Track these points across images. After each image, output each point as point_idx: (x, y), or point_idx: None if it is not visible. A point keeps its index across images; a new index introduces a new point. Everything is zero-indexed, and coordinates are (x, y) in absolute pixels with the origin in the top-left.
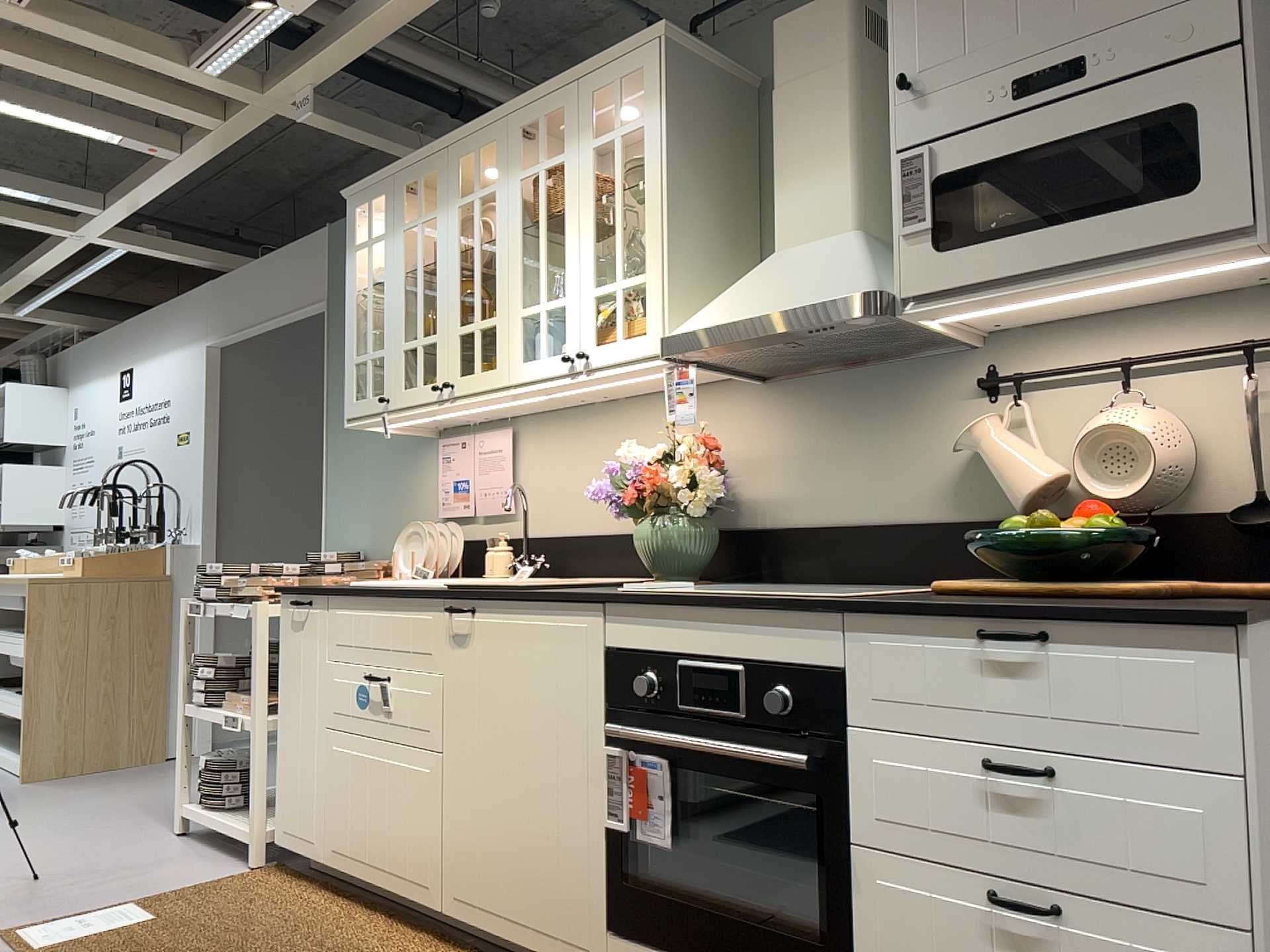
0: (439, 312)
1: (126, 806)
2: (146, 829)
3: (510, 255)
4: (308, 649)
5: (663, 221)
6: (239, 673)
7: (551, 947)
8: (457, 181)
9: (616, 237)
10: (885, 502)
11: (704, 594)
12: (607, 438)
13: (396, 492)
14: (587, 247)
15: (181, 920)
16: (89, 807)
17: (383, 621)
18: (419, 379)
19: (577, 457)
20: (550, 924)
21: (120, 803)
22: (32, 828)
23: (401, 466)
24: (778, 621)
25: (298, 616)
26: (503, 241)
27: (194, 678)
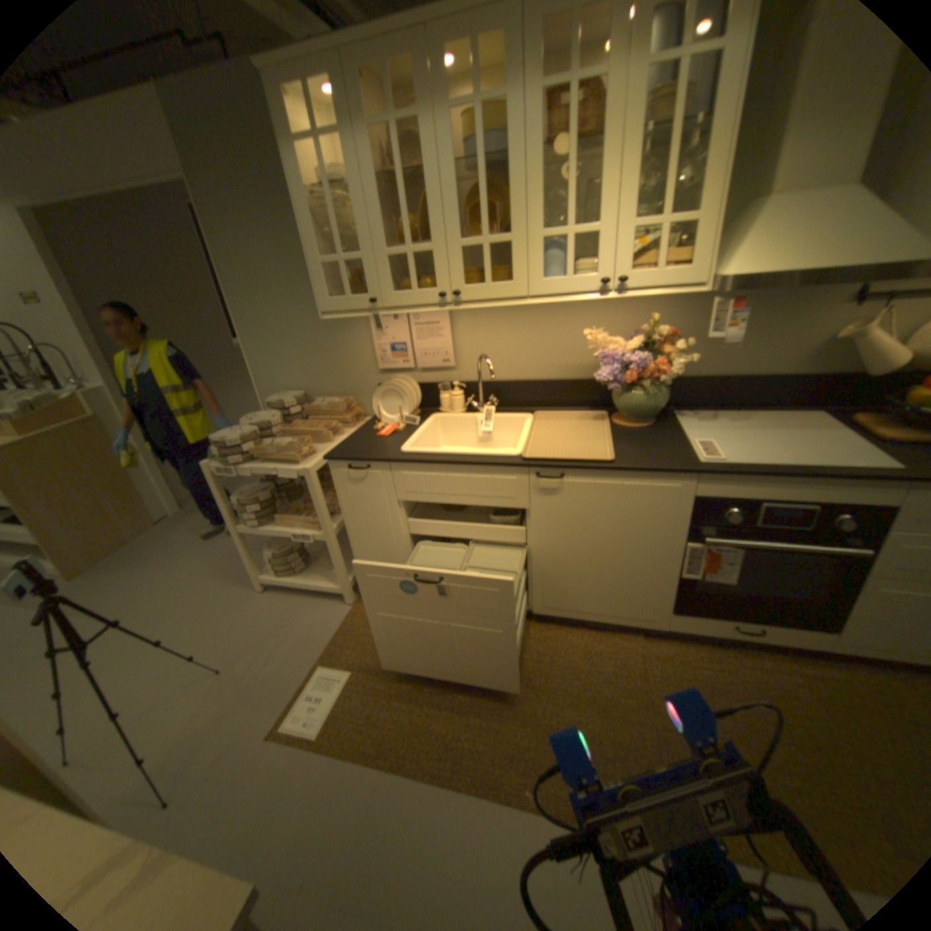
0: (434, 224)
1: (186, 581)
2: (231, 598)
3: (530, 175)
4: (375, 496)
5: (729, 164)
6: (274, 502)
7: (628, 624)
8: (444, 74)
9: (671, 172)
10: (766, 363)
11: (779, 465)
12: (542, 318)
13: (326, 351)
14: (632, 178)
15: (370, 670)
16: (158, 591)
17: (461, 481)
18: (414, 286)
19: (513, 330)
20: (629, 616)
21: (177, 580)
22: (142, 627)
23: (327, 332)
24: (858, 486)
25: (356, 477)
26: (519, 159)
27: (239, 515)
